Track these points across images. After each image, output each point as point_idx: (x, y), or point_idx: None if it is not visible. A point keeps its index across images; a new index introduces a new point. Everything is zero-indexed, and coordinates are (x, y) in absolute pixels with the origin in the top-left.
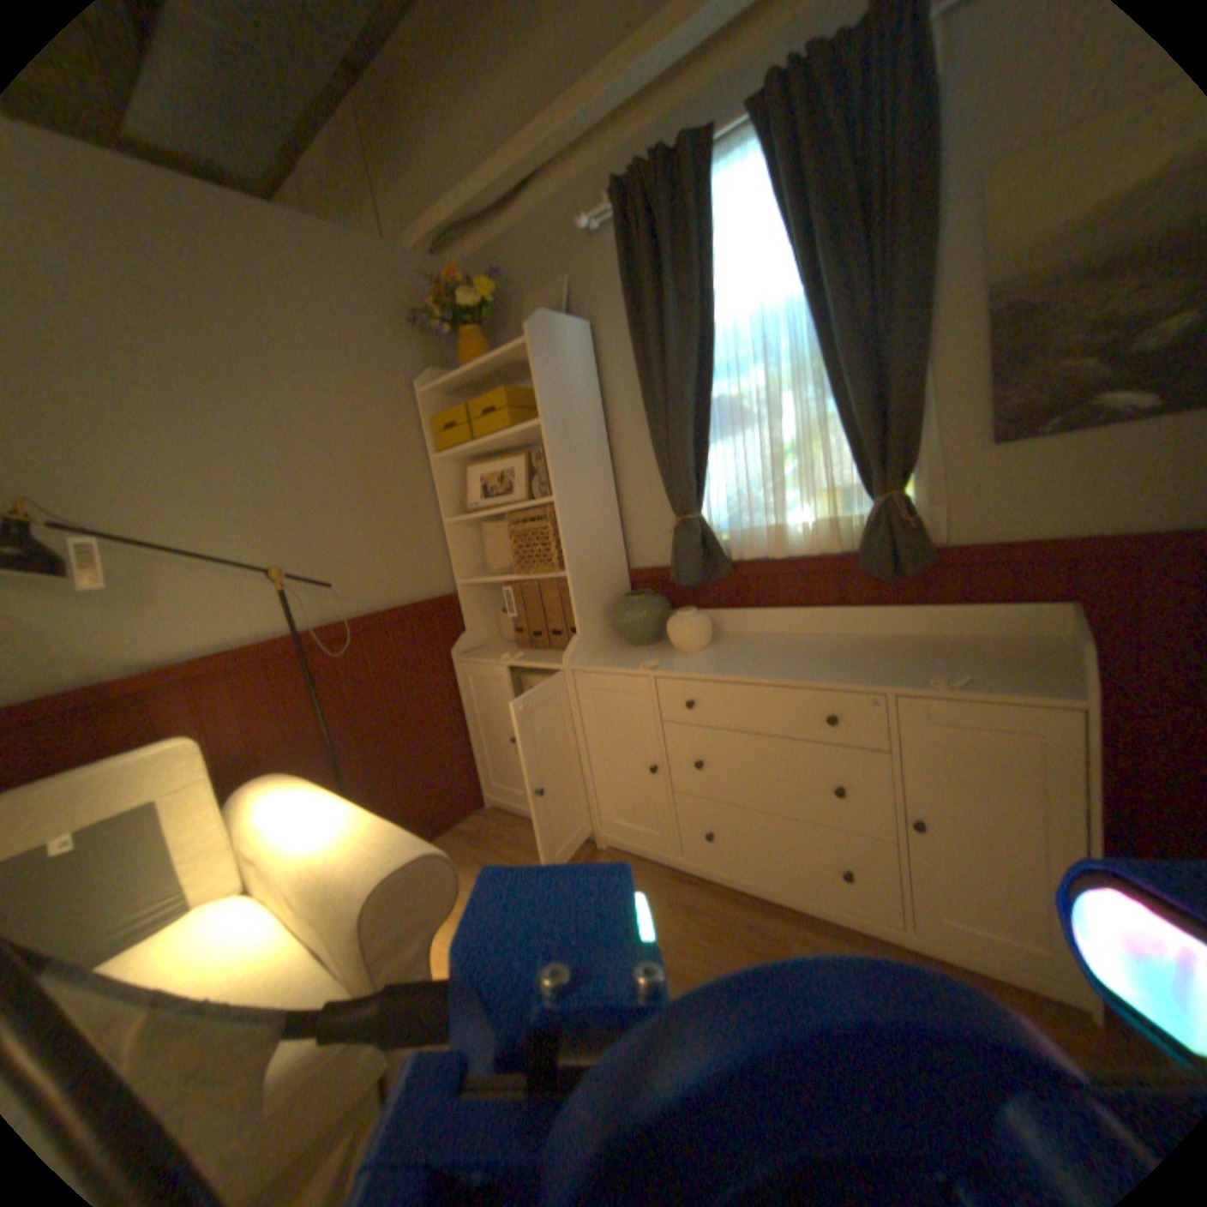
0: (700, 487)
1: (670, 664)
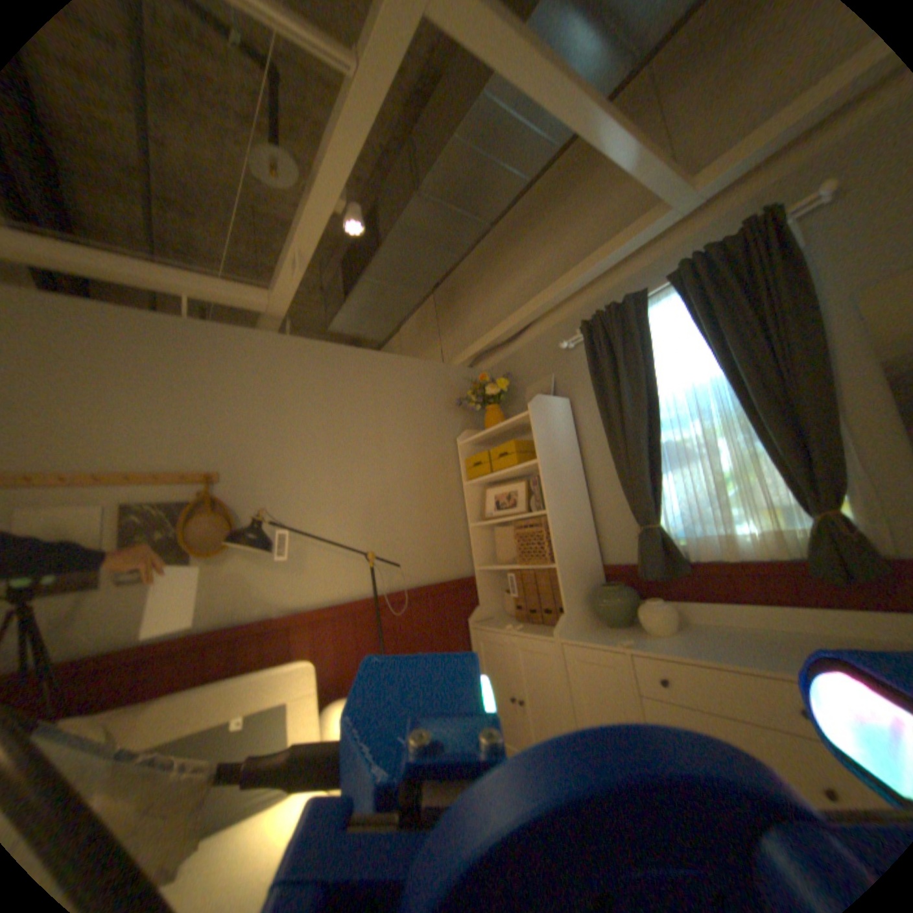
0: (657, 505)
1: (643, 645)
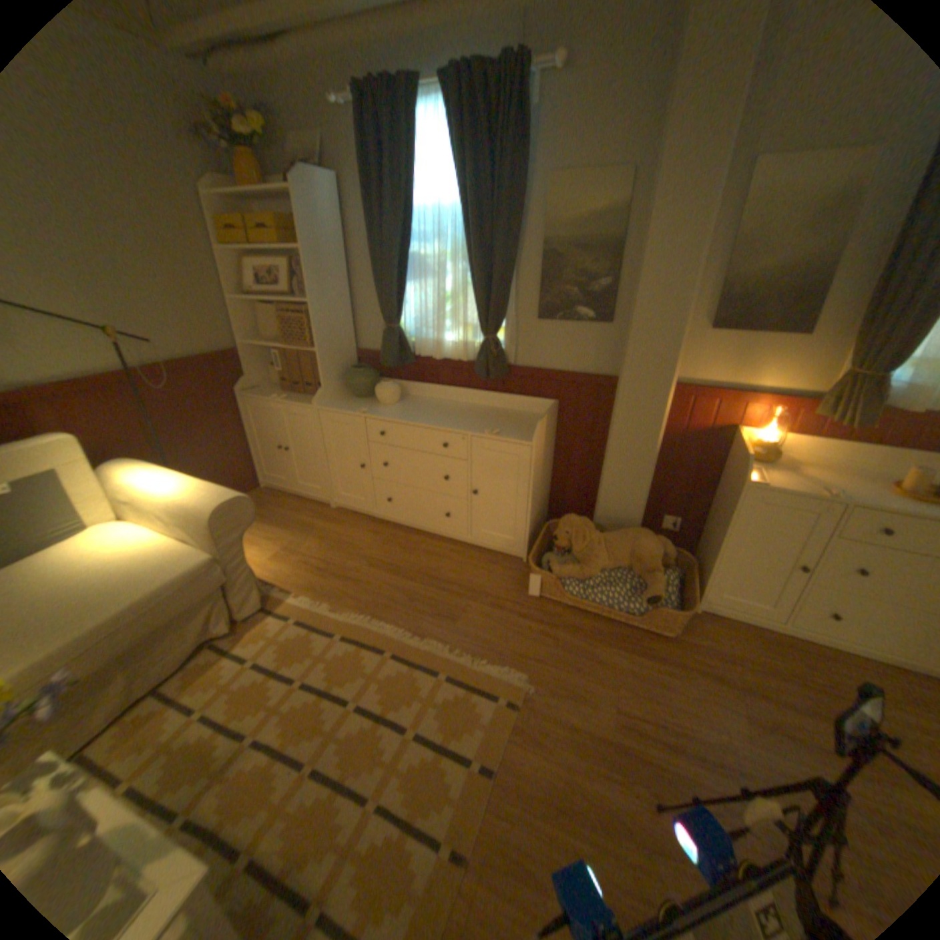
0: (400, 309)
1: (374, 412)
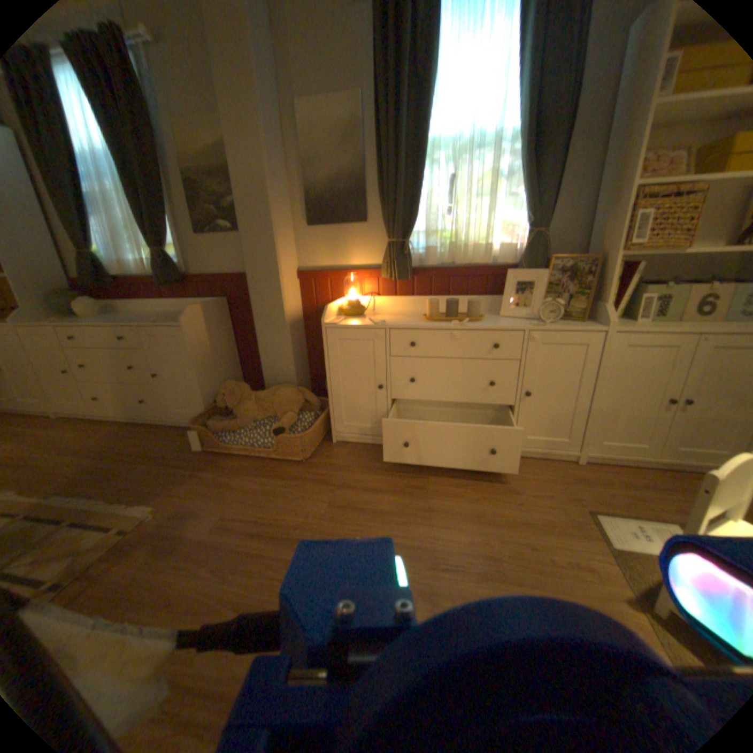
0: (89, 238)
1: (63, 322)
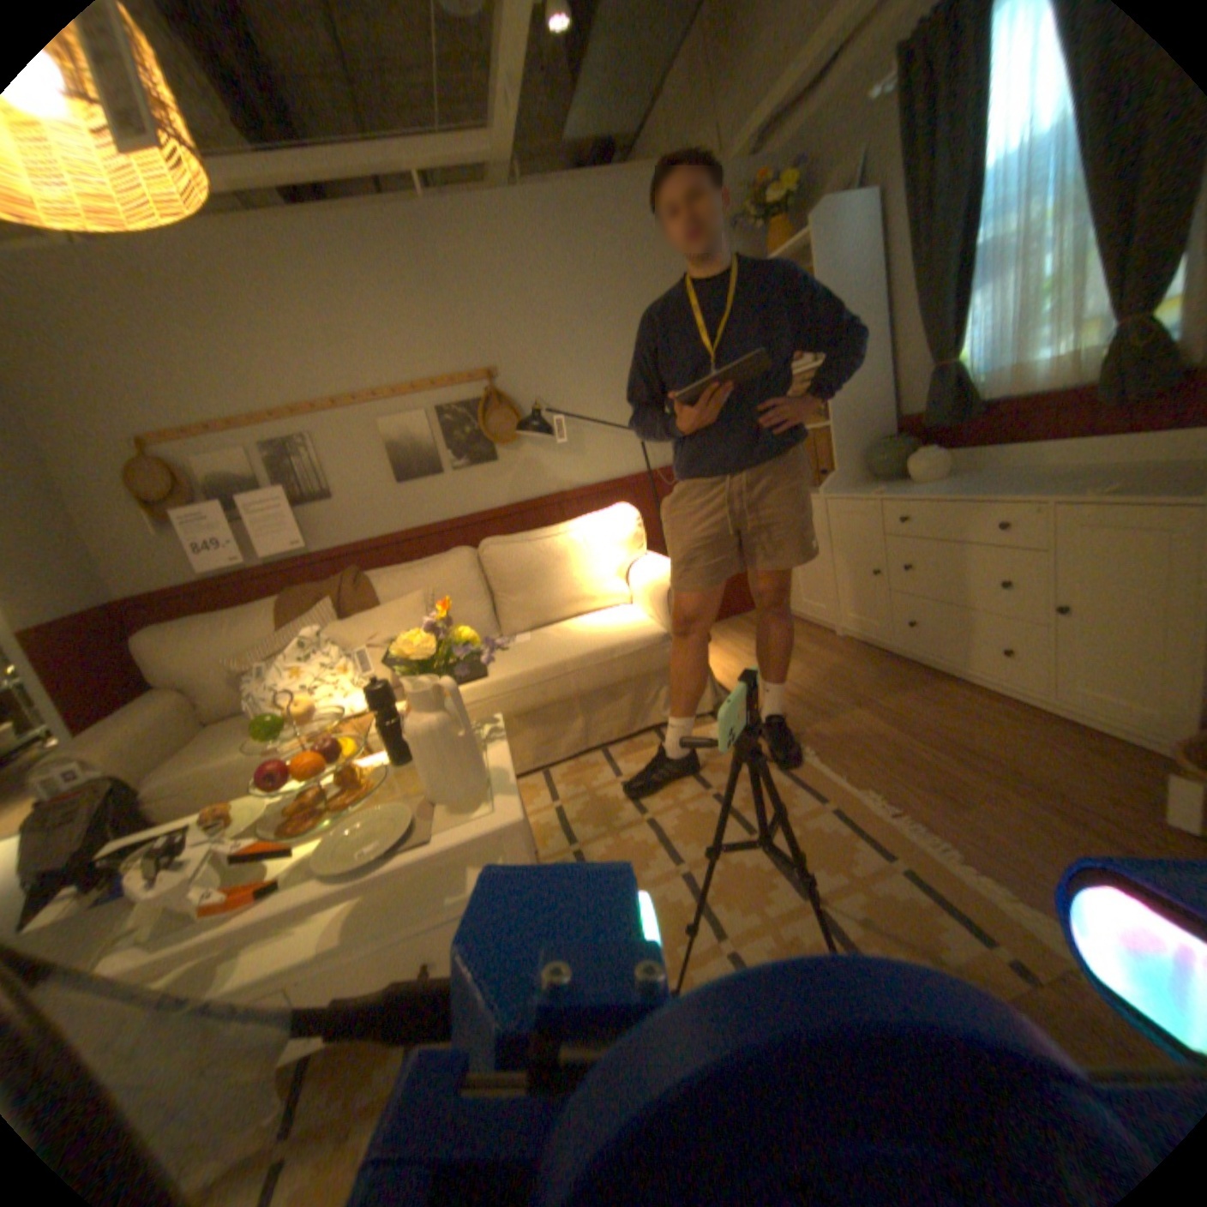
0: (961, 334)
1: (896, 491)
